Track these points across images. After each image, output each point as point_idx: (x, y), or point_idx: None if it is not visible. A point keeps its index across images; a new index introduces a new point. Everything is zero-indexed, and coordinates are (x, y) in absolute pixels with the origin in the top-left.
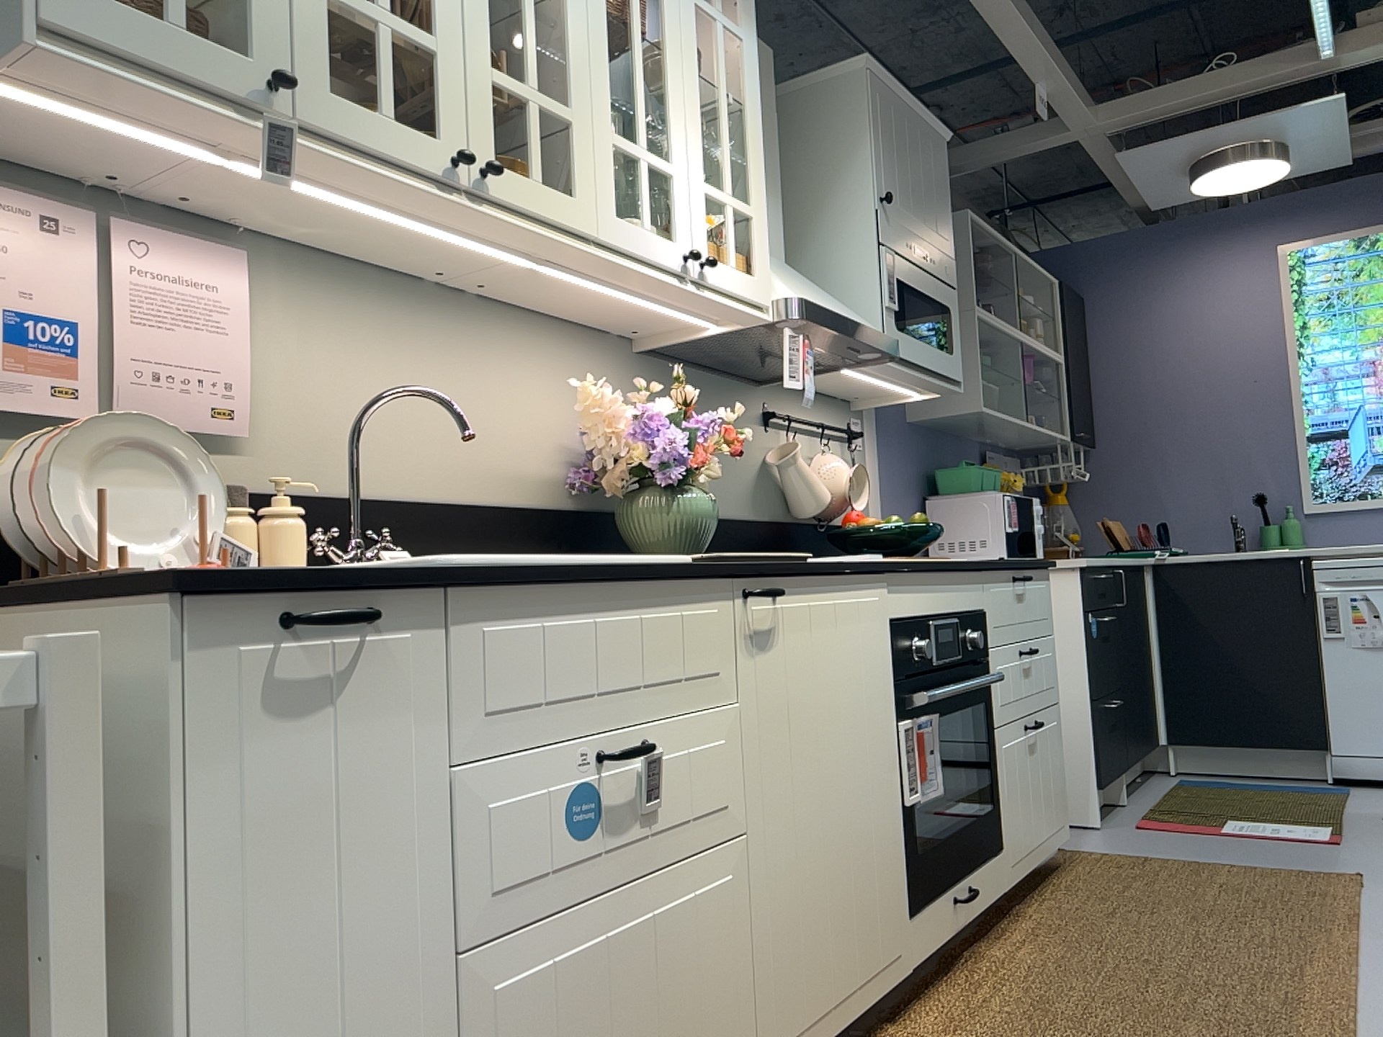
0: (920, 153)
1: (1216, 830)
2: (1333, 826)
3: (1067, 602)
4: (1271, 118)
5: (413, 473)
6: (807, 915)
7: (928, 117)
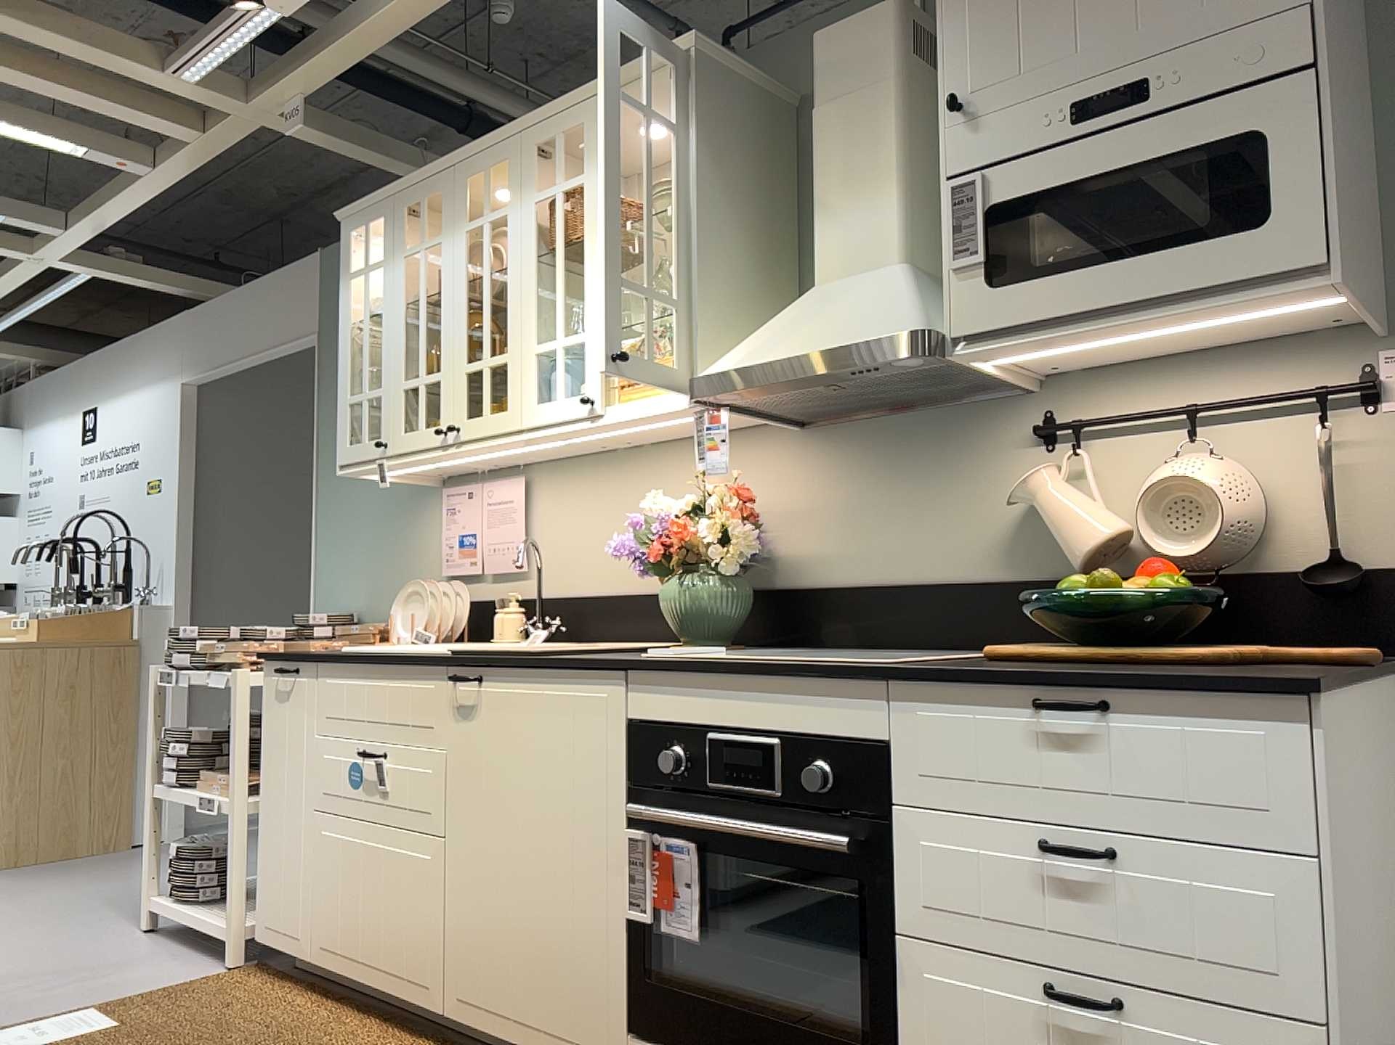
0: None
1: None
2: None
3: None
4: None
5: (605, 577)
6: (490, 928)
7: None
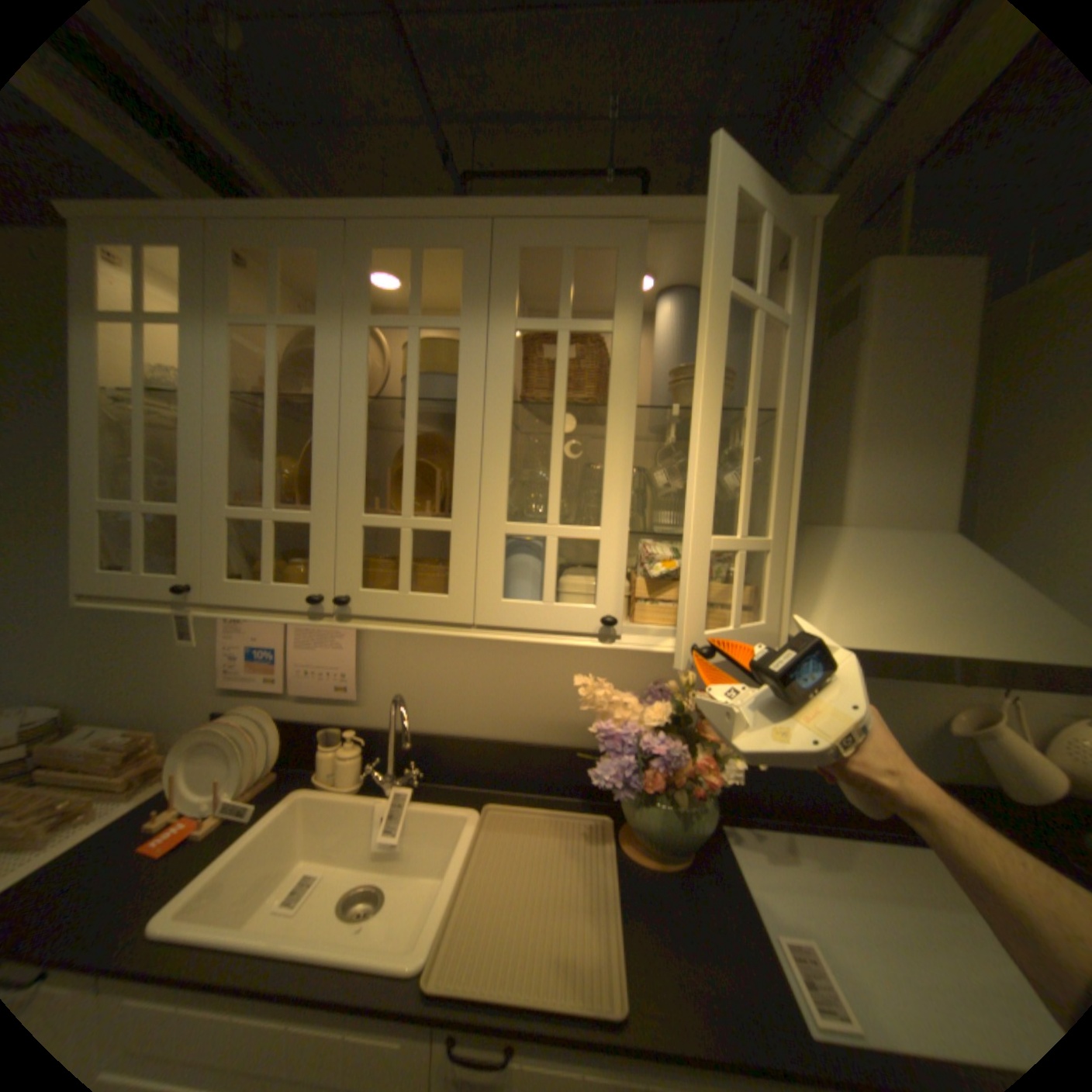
0: None
1: None
2: None
3: None
4: None
5: (471, 719)
6: None
7: None
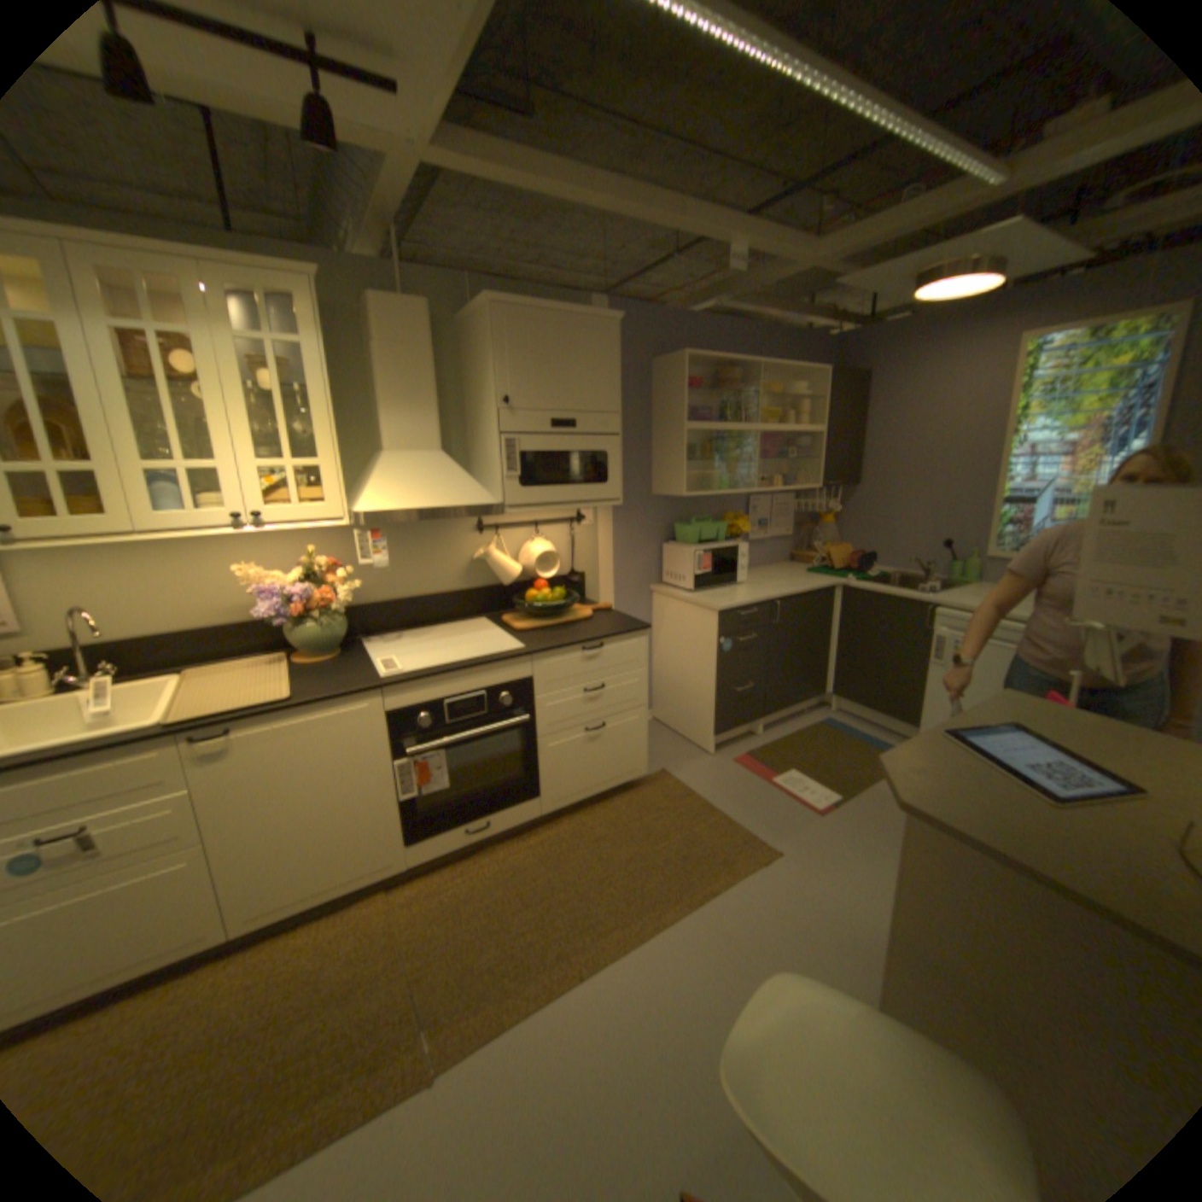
0: (569, 344)
1: (770, 779)
2: (844, 798)
3: (710, 629)
4: (955, 243)
5: (152, 621)
6: (276, 865)
7: (583, 311)
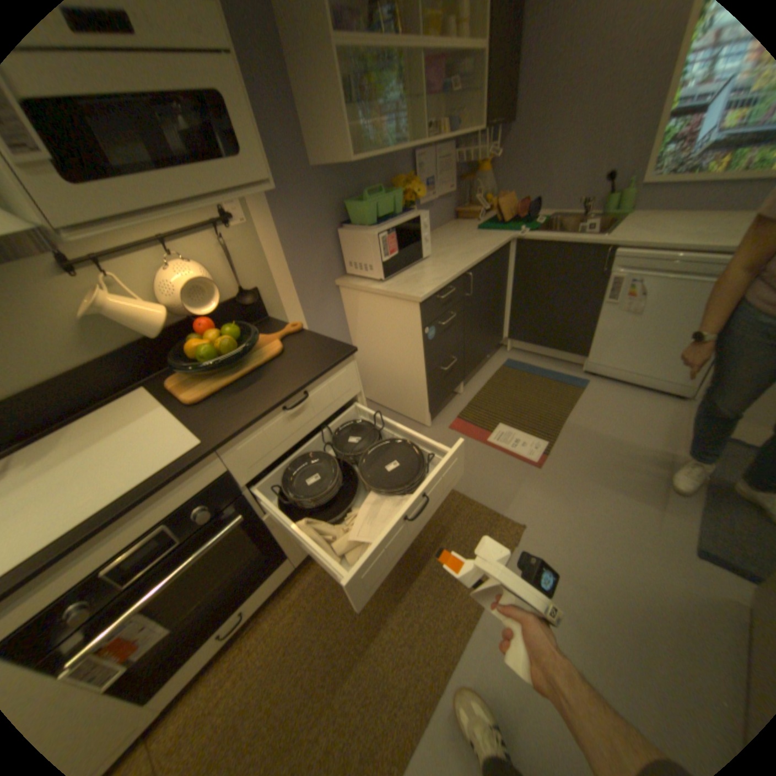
0: None
1: (484, 439)
2: (549, 442)
3: (411, 321)
4: None
5: None
6: None
7: None
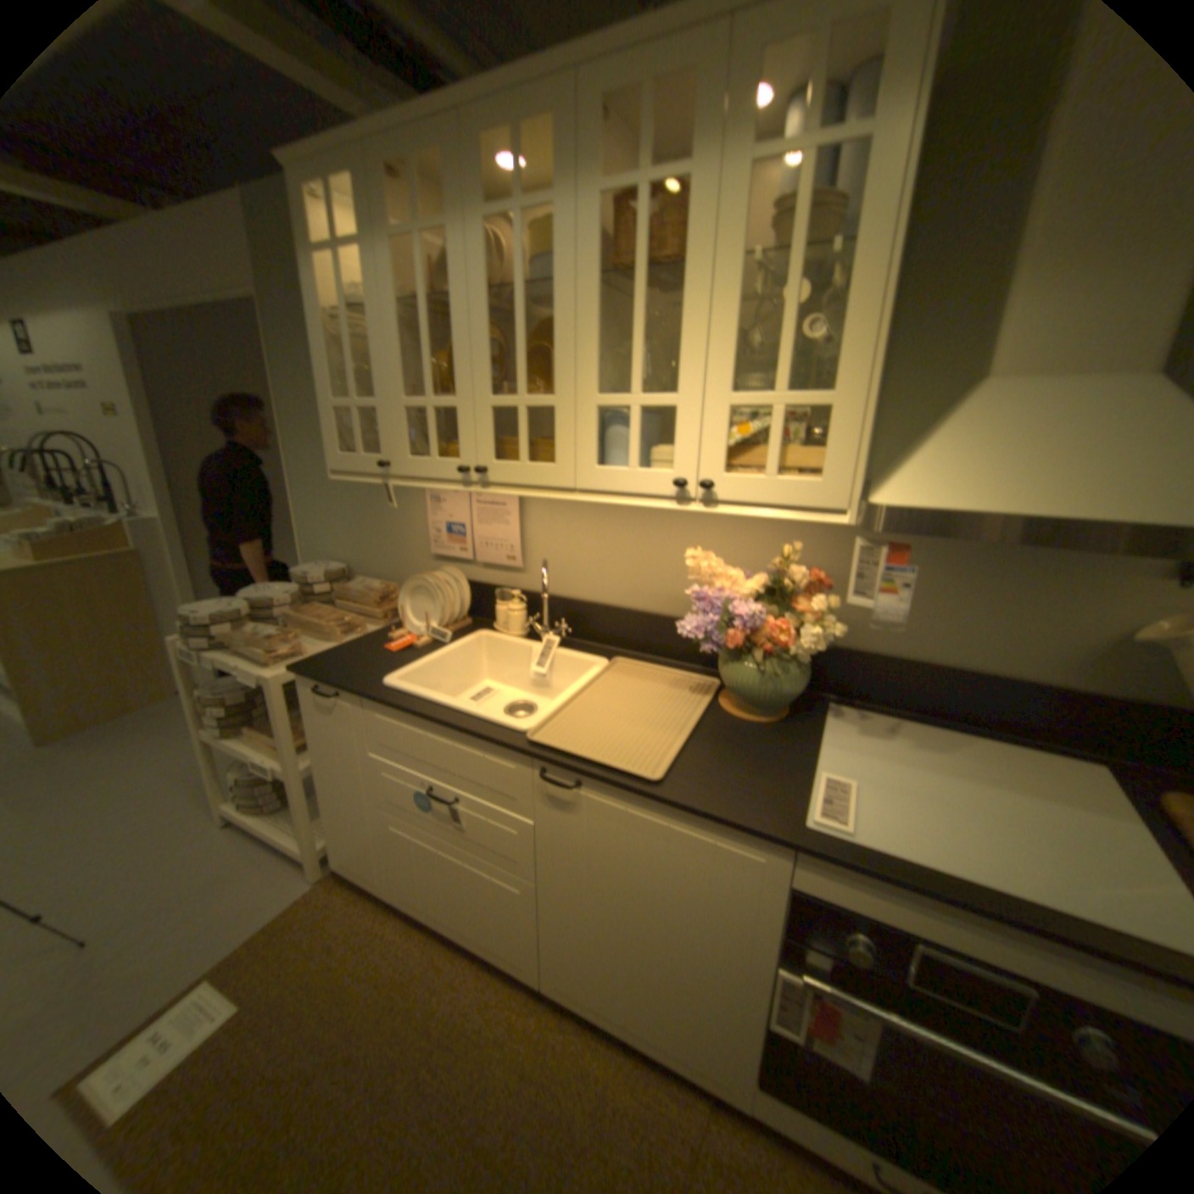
0: None
1: None
2: None
3: None
4: None
5: (609, 588)
6: (594, 963)
7: None
